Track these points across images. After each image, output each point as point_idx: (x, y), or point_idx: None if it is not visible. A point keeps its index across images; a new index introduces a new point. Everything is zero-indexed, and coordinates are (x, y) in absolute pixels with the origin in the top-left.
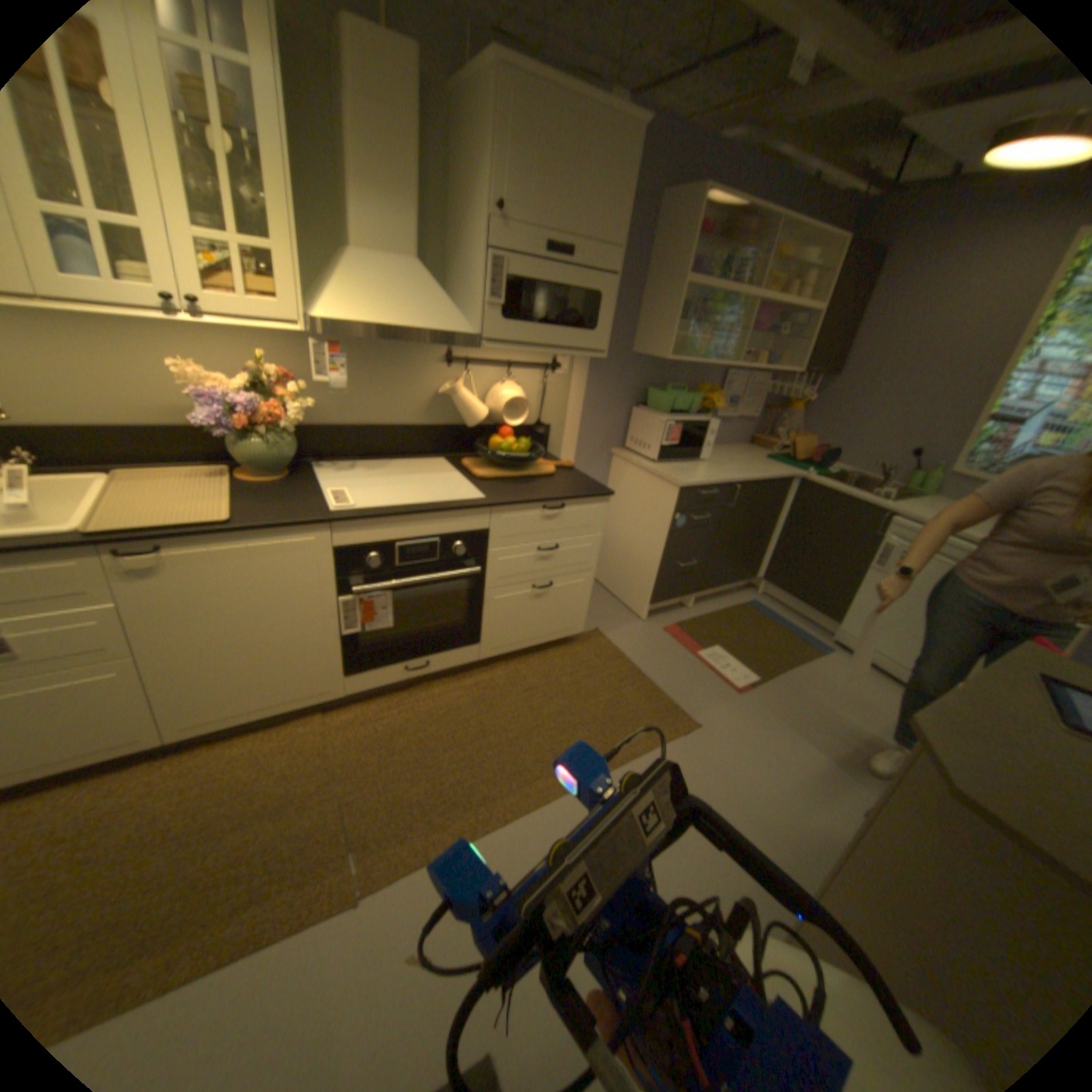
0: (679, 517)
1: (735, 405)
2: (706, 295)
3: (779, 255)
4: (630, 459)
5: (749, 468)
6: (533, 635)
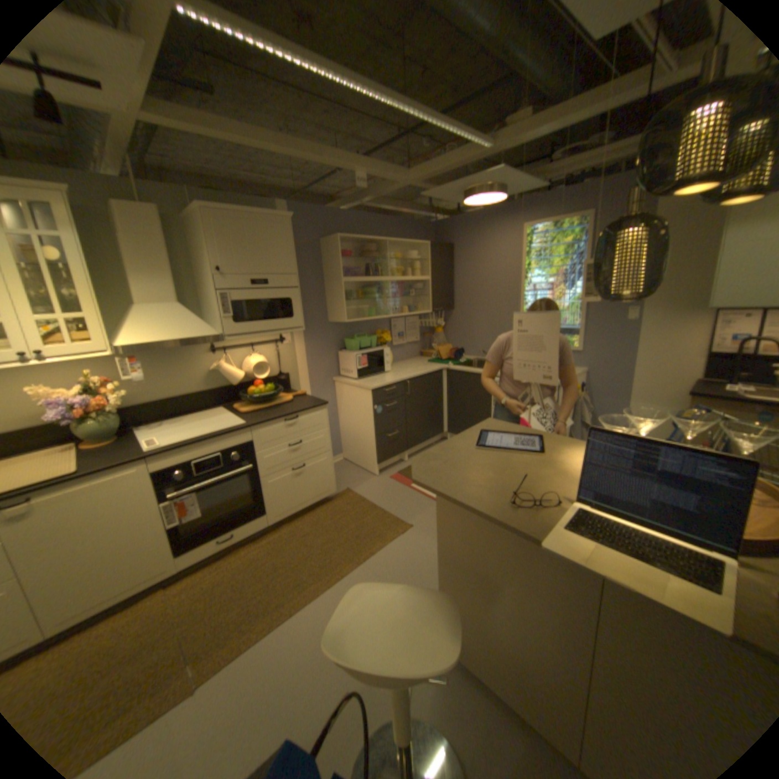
0: (376, 409)
1: (401, 338)
2: (362, 286)
3: (394, 259)
4: (343, 382)
5: (414, 371)
6: (301, 502)
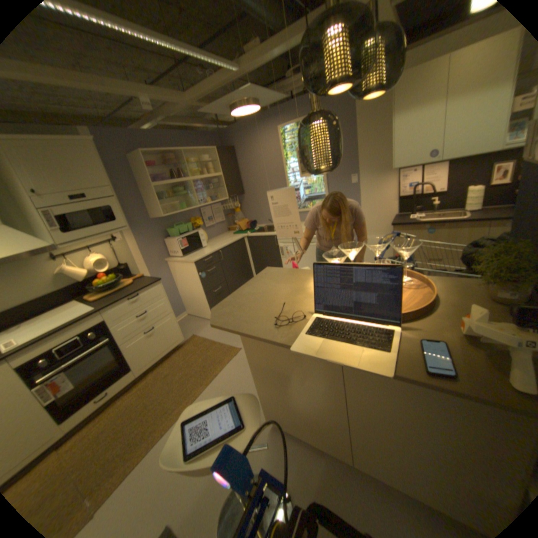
0: (200, 275)
1: (211, 220)
2: (171, 186)
3: (191, 163)
4: (172, 261)
5: (224, 242)
6: (157, 354)
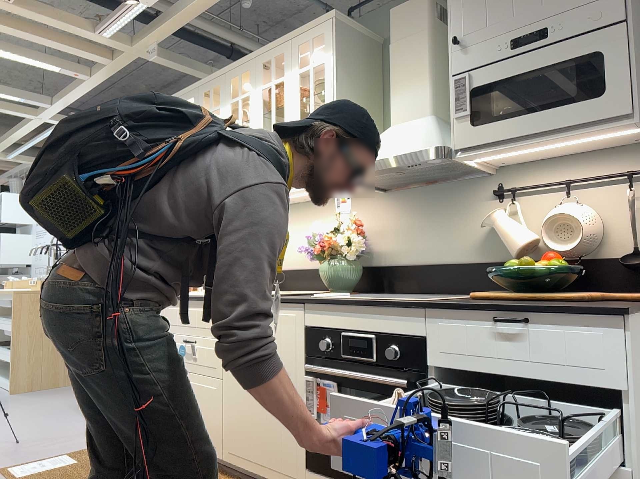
0: None
1: None
2: None
3: None
4: None
5: None
6: None
